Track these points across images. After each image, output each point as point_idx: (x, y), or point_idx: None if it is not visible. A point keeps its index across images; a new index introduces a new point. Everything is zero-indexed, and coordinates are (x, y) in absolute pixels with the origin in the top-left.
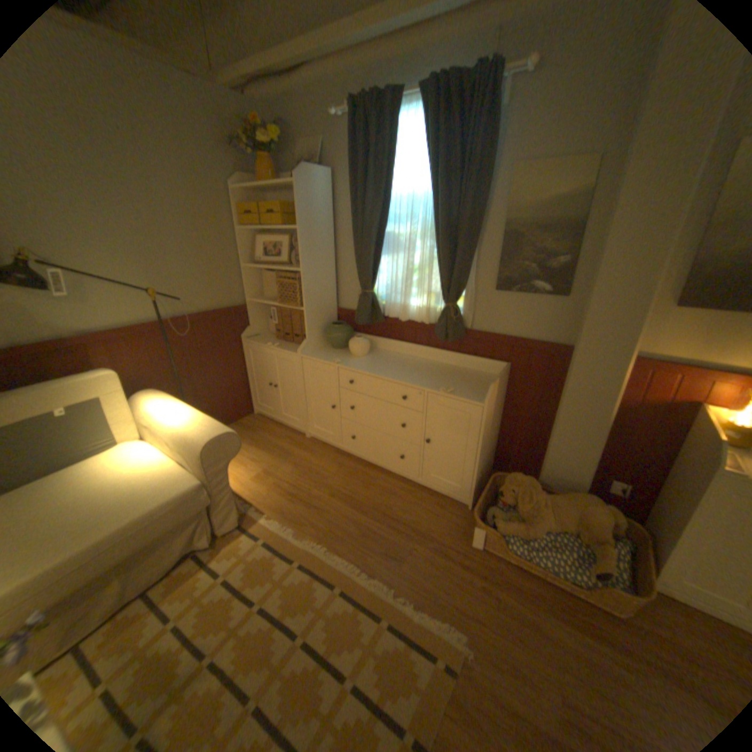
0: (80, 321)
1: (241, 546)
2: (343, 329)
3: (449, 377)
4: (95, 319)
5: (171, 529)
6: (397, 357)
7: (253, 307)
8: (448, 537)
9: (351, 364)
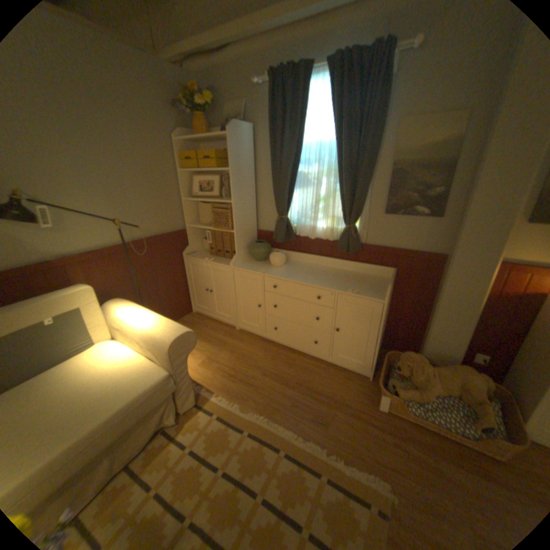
0: (60, 247)
1: (200, 420)
2: (264, 246)
3: (351, 280)
4: (72, 244)
5: (148, 413)
6: (307, 266)
7: (191, 231)
8: (359, 403)
9: (274, 273)
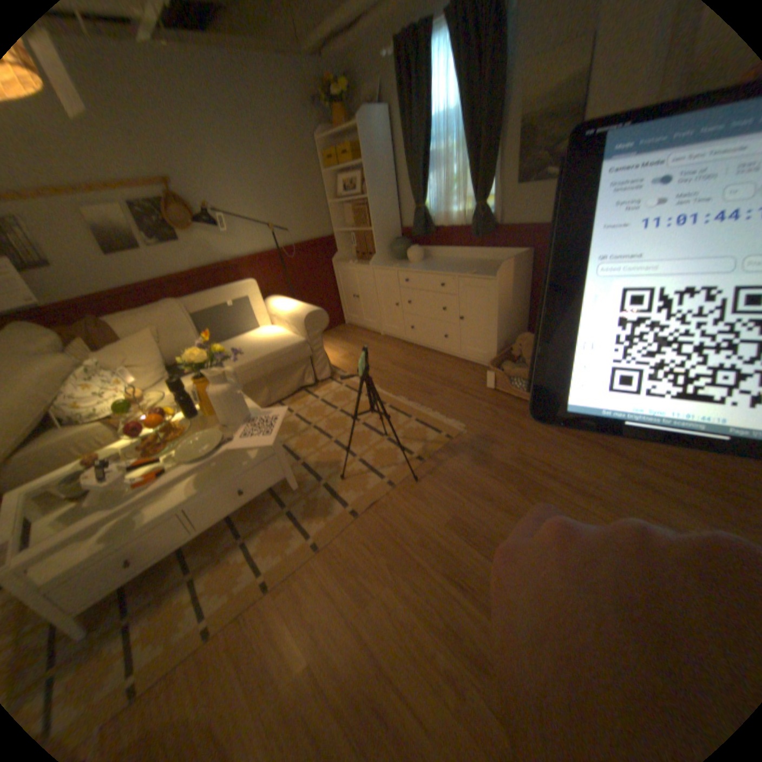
0: (233, 249)
1: (333, 385)
2: (403, 241)
3: (480, 265)
4: (241, 247)
5: (291, 362)
6: (445, 258)
7: (338, 235)
8: (472, 383)
9: (407, 266)
